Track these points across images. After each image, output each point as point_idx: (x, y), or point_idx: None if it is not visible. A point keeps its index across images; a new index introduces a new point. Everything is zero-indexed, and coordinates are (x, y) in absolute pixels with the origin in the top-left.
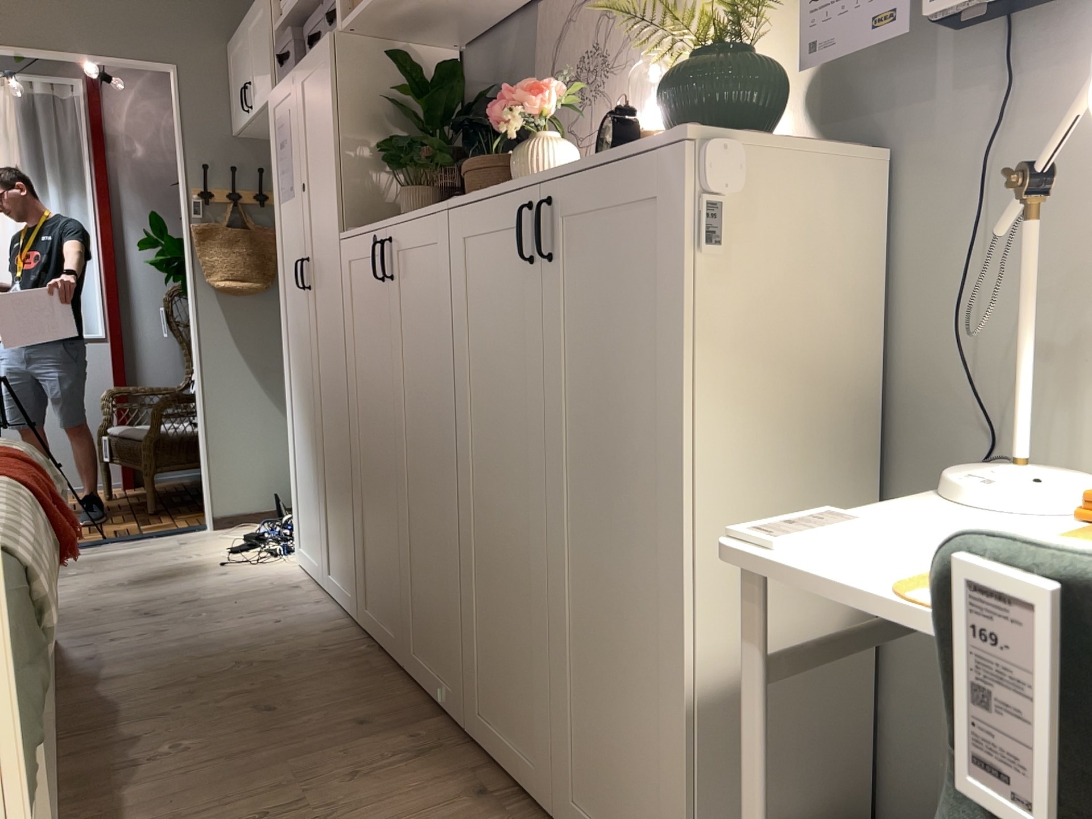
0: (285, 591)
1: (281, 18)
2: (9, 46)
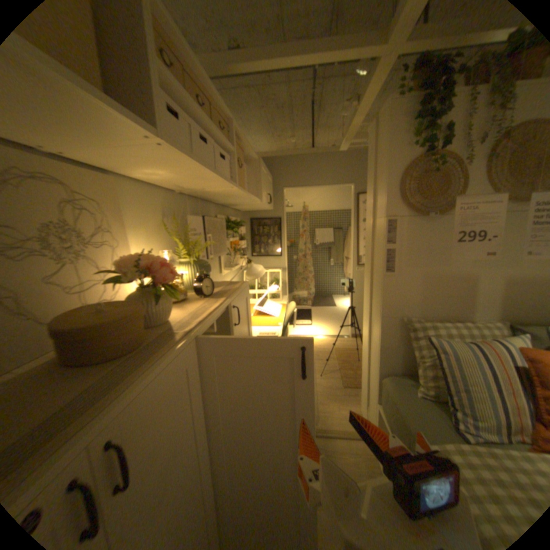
0: None
1: None
2: None
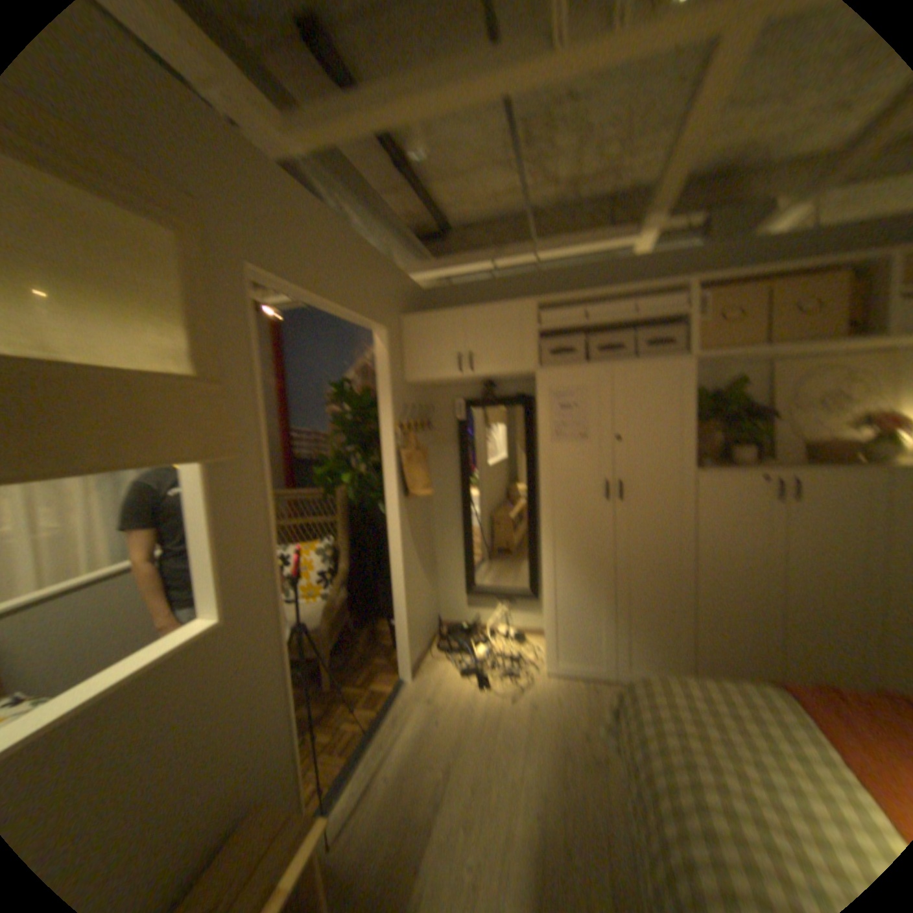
0: (597, 696)
1: (558, 326)
2: (317, 298)
